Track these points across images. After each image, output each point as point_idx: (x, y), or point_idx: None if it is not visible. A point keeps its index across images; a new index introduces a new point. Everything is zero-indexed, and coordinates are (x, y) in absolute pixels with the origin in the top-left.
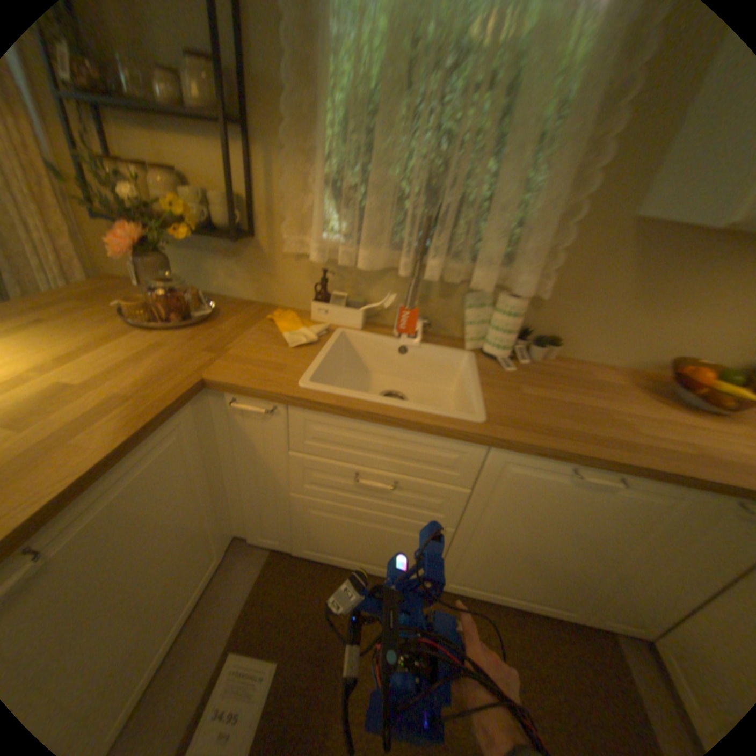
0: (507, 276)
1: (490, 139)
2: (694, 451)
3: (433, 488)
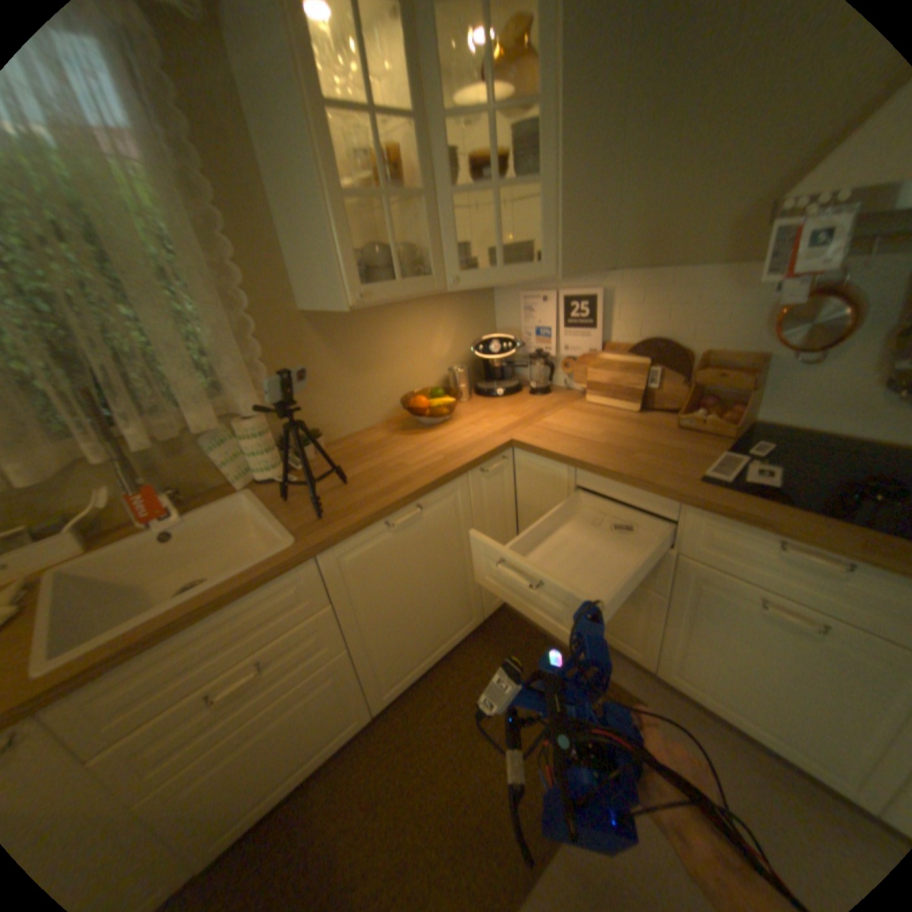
0: (225, 406)
1: (101, 294)
2: (439, 456)
3: (294, 635)
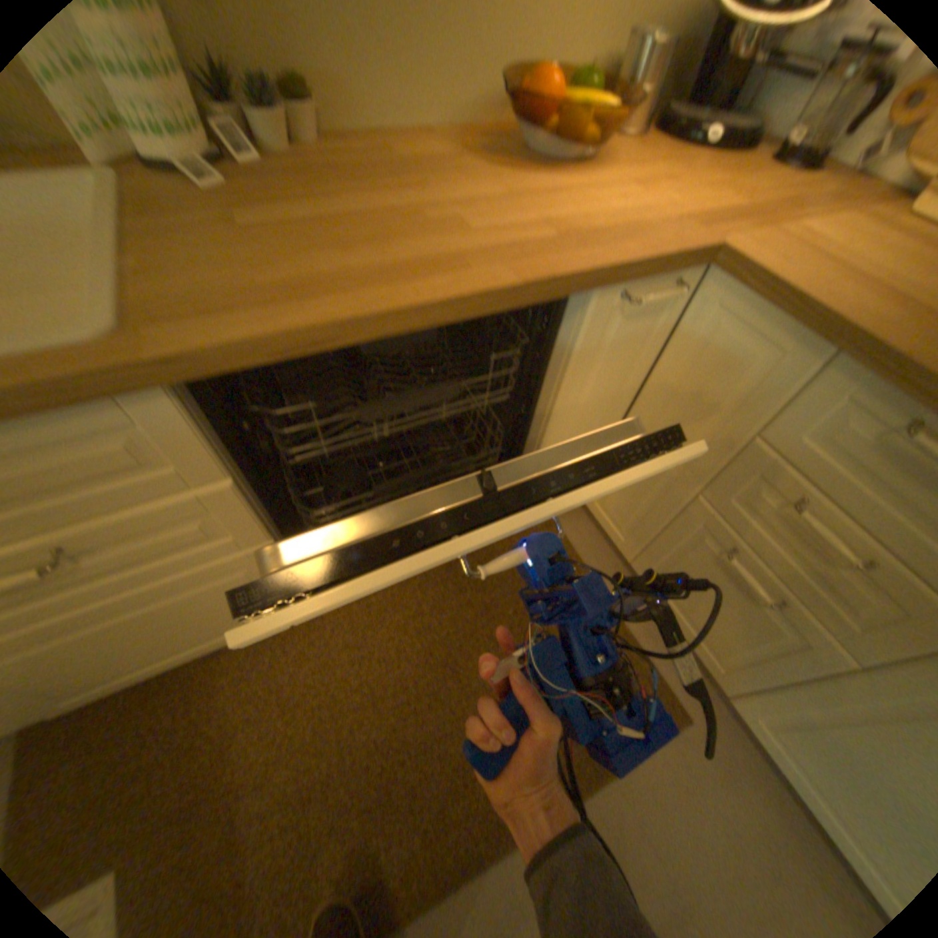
0: None
1: None
2: (551, 228)
3: (145, 515)
